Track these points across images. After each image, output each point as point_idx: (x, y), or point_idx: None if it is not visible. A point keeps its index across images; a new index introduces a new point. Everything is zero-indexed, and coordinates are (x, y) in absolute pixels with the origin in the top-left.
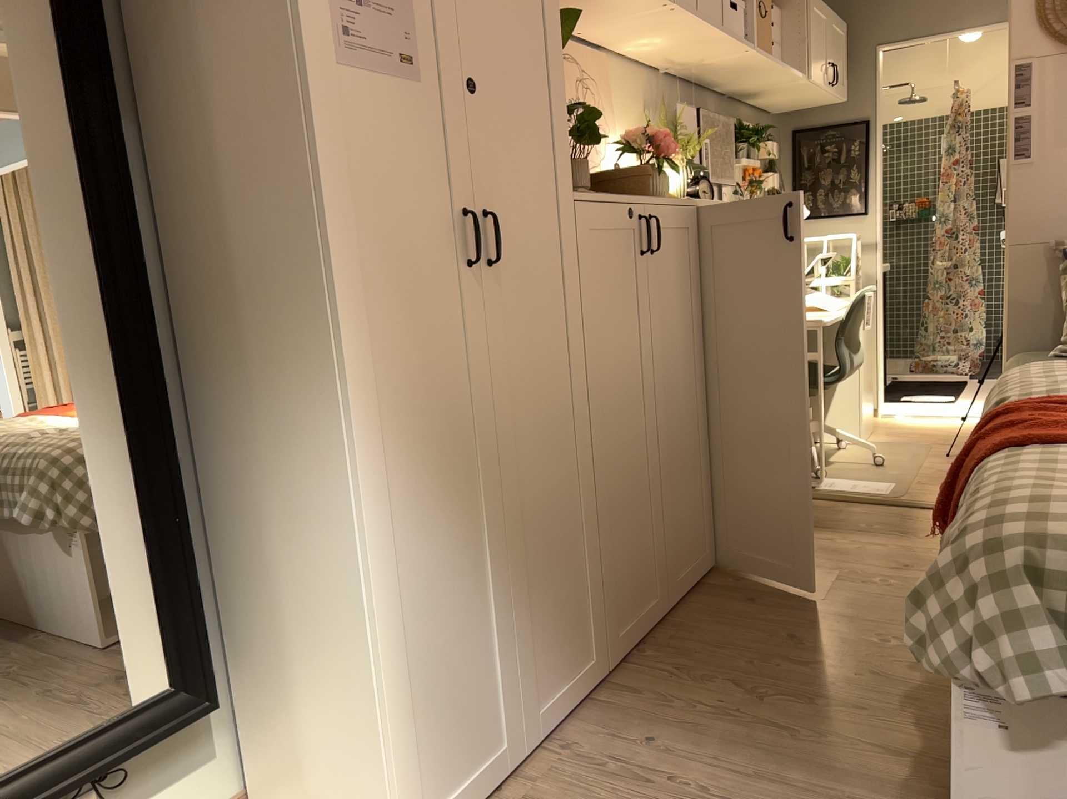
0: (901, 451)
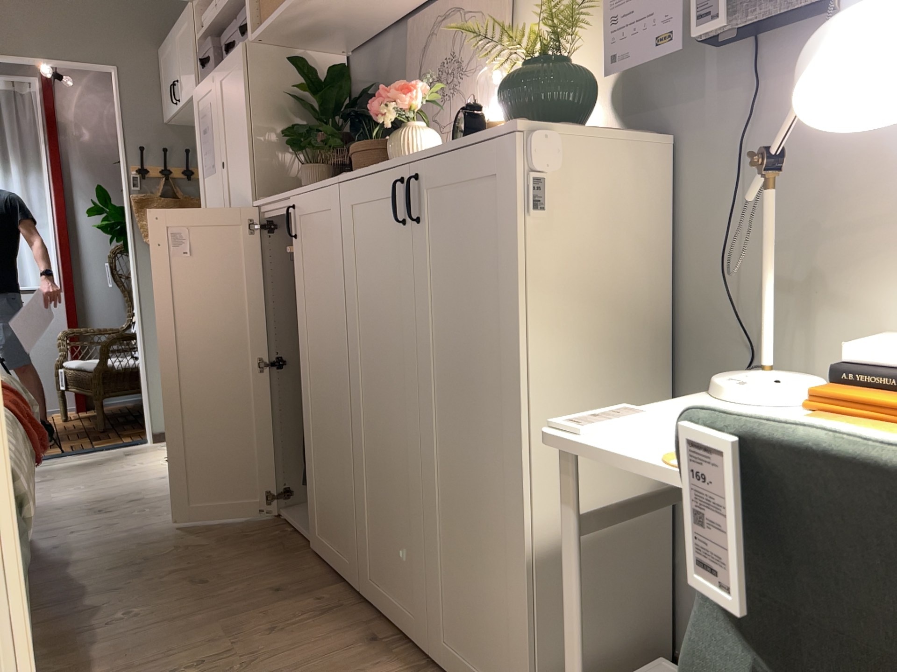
0: None
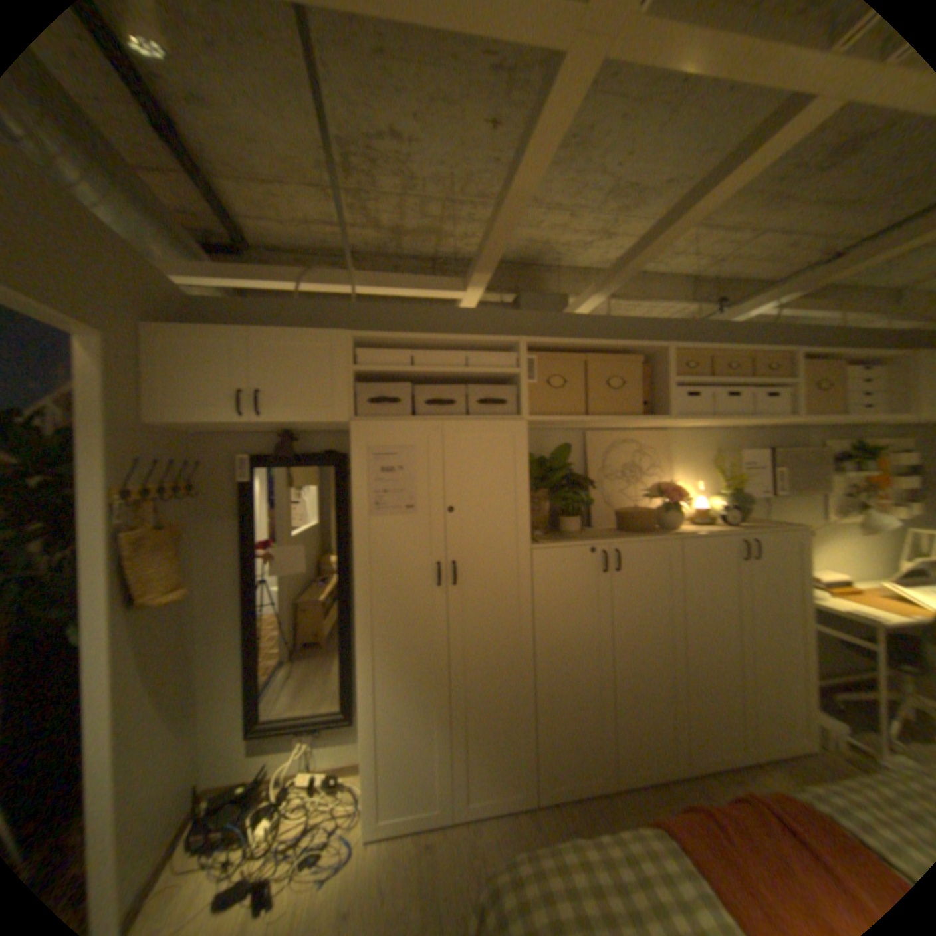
0: None
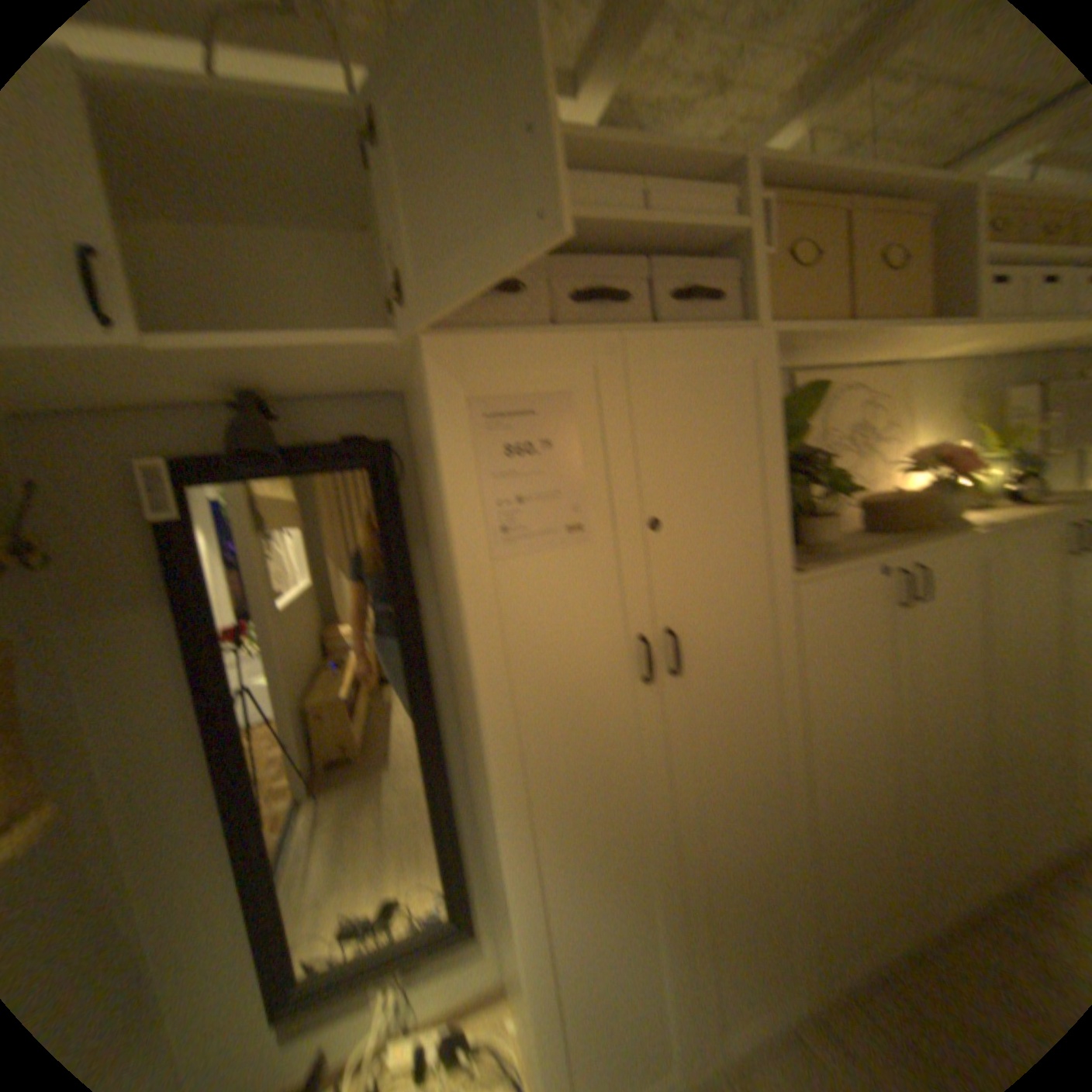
0: None
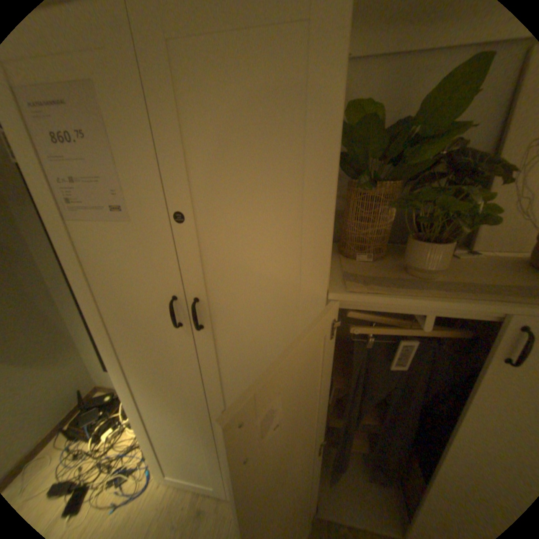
0: None
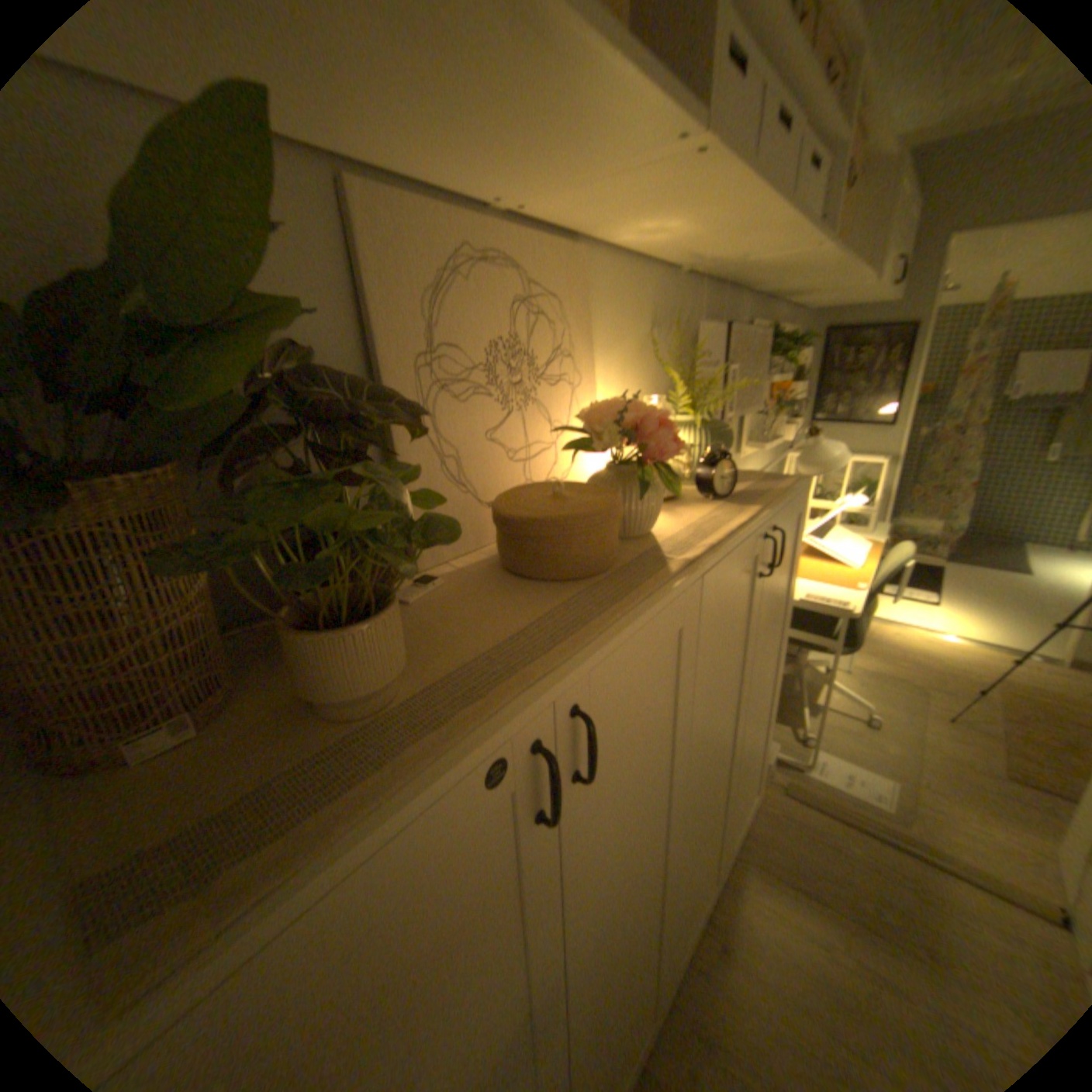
0: (893, 698)
